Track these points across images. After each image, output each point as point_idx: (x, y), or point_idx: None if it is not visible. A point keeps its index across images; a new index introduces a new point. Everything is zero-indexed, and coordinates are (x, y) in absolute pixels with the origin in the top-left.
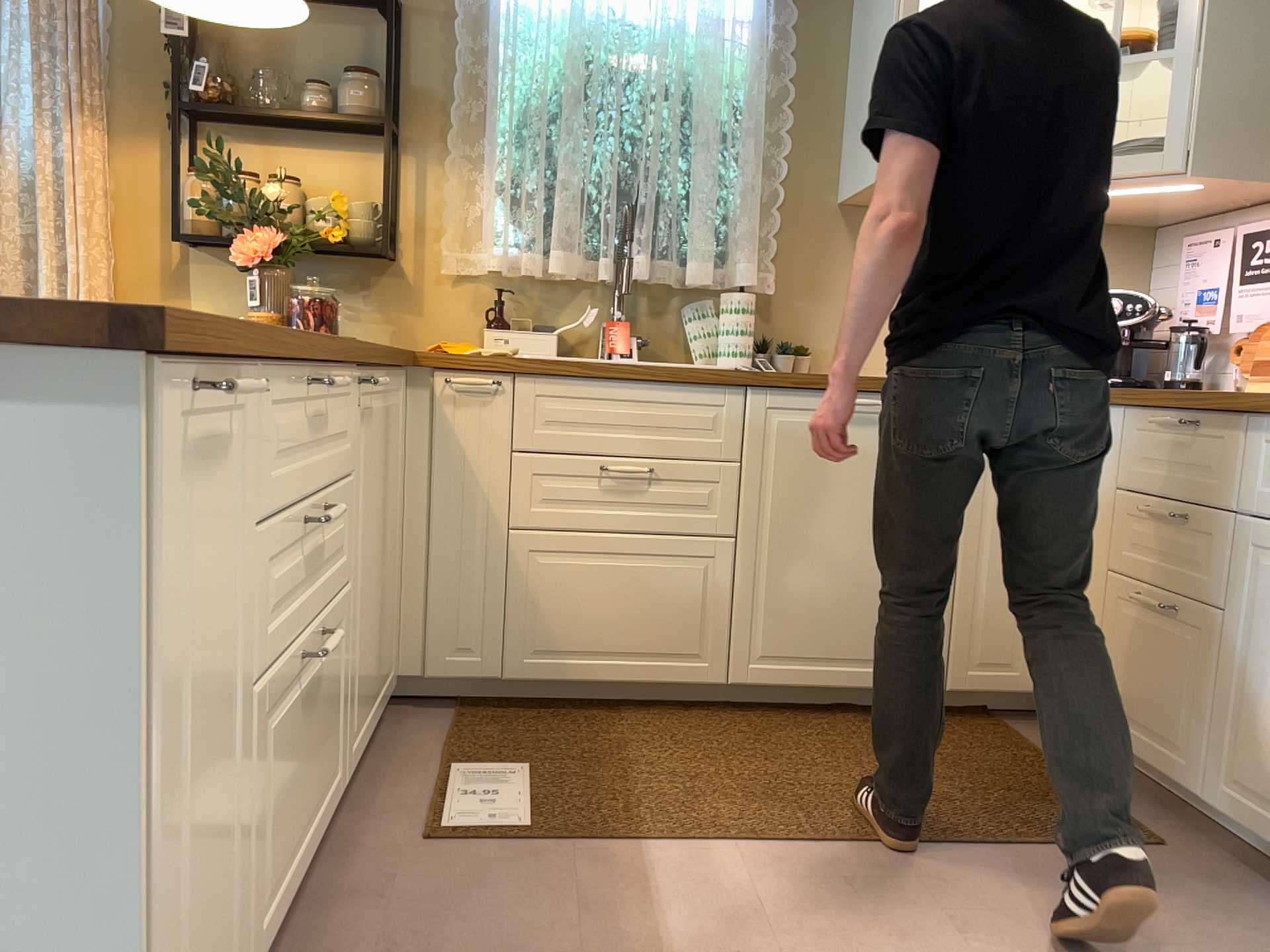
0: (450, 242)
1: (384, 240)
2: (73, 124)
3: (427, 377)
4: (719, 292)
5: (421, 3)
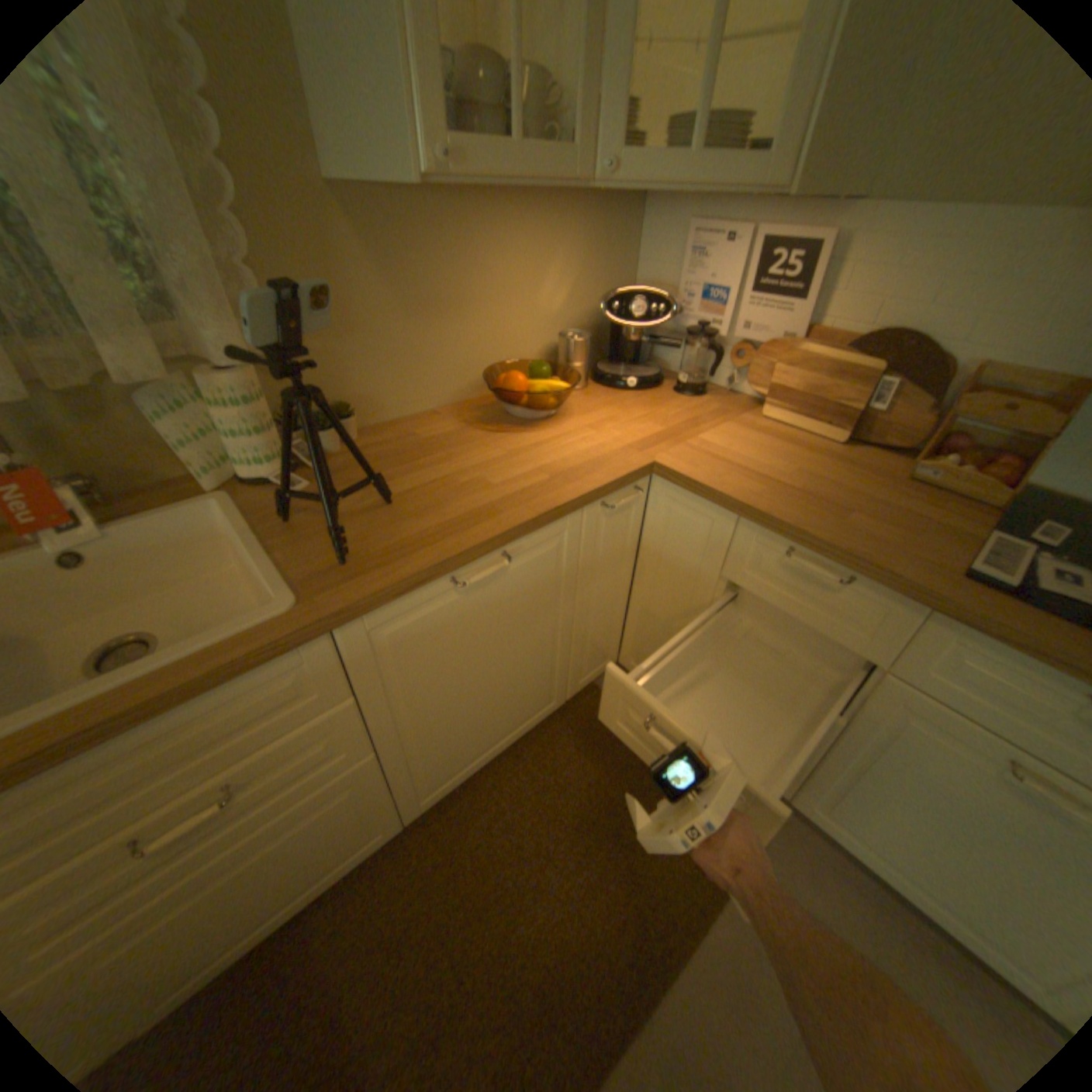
0: None
1: None
2: None
3: None
4: (184, 361)
5: None
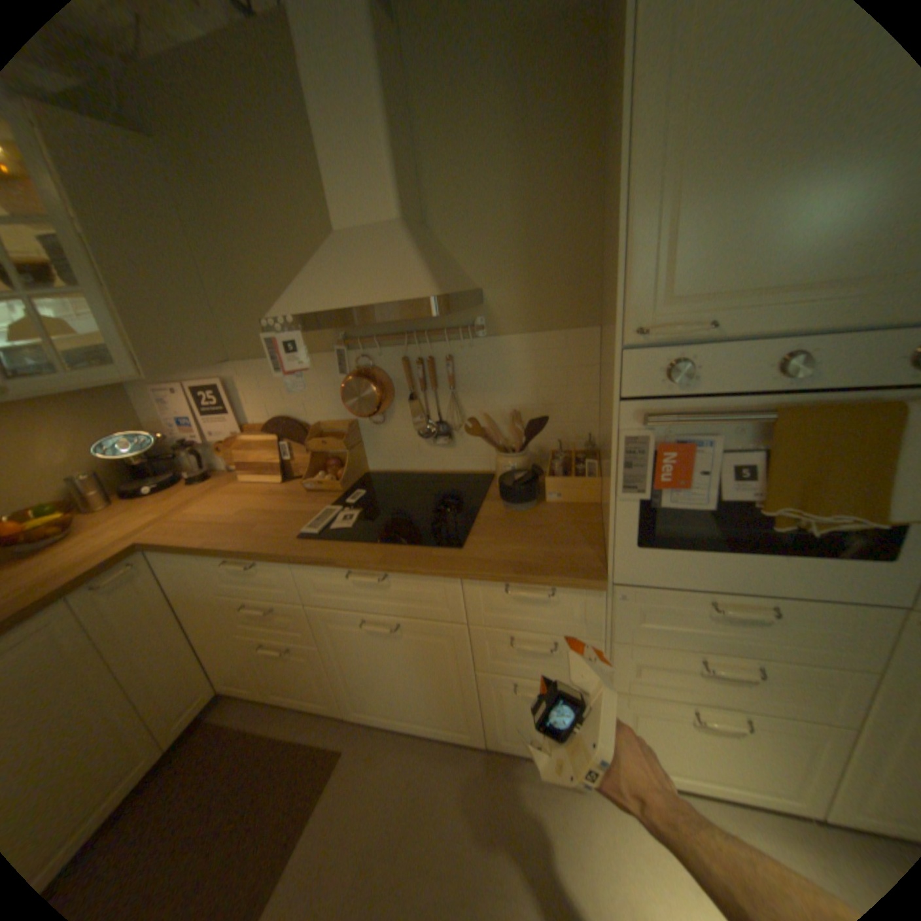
0: None
1: None
2: None
3: None
4: None
5: None
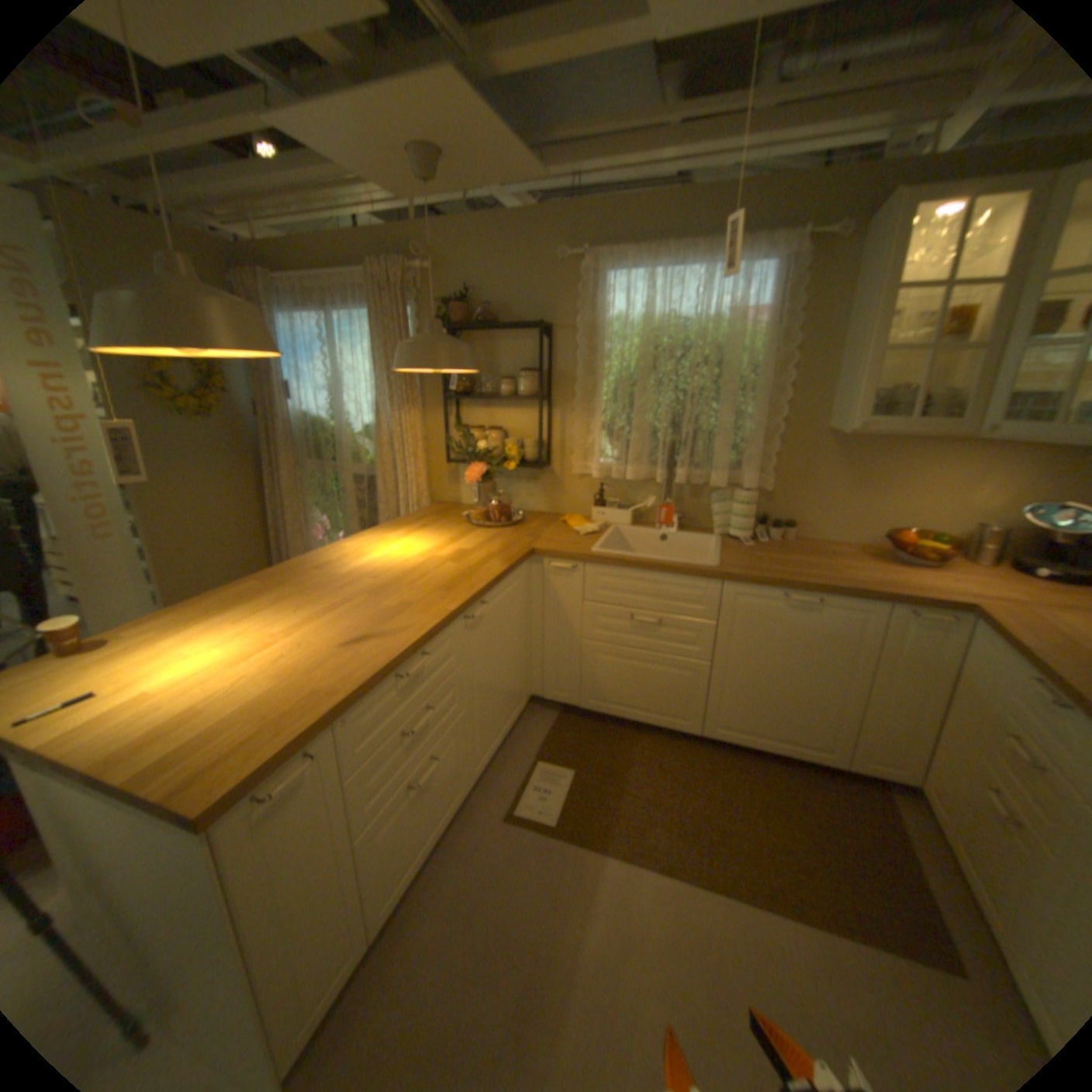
0: (576, 457)
1: (544, 455)
2: (402, 407)
3: (542, 558)
4: (736, 484)
5: (561, 320)
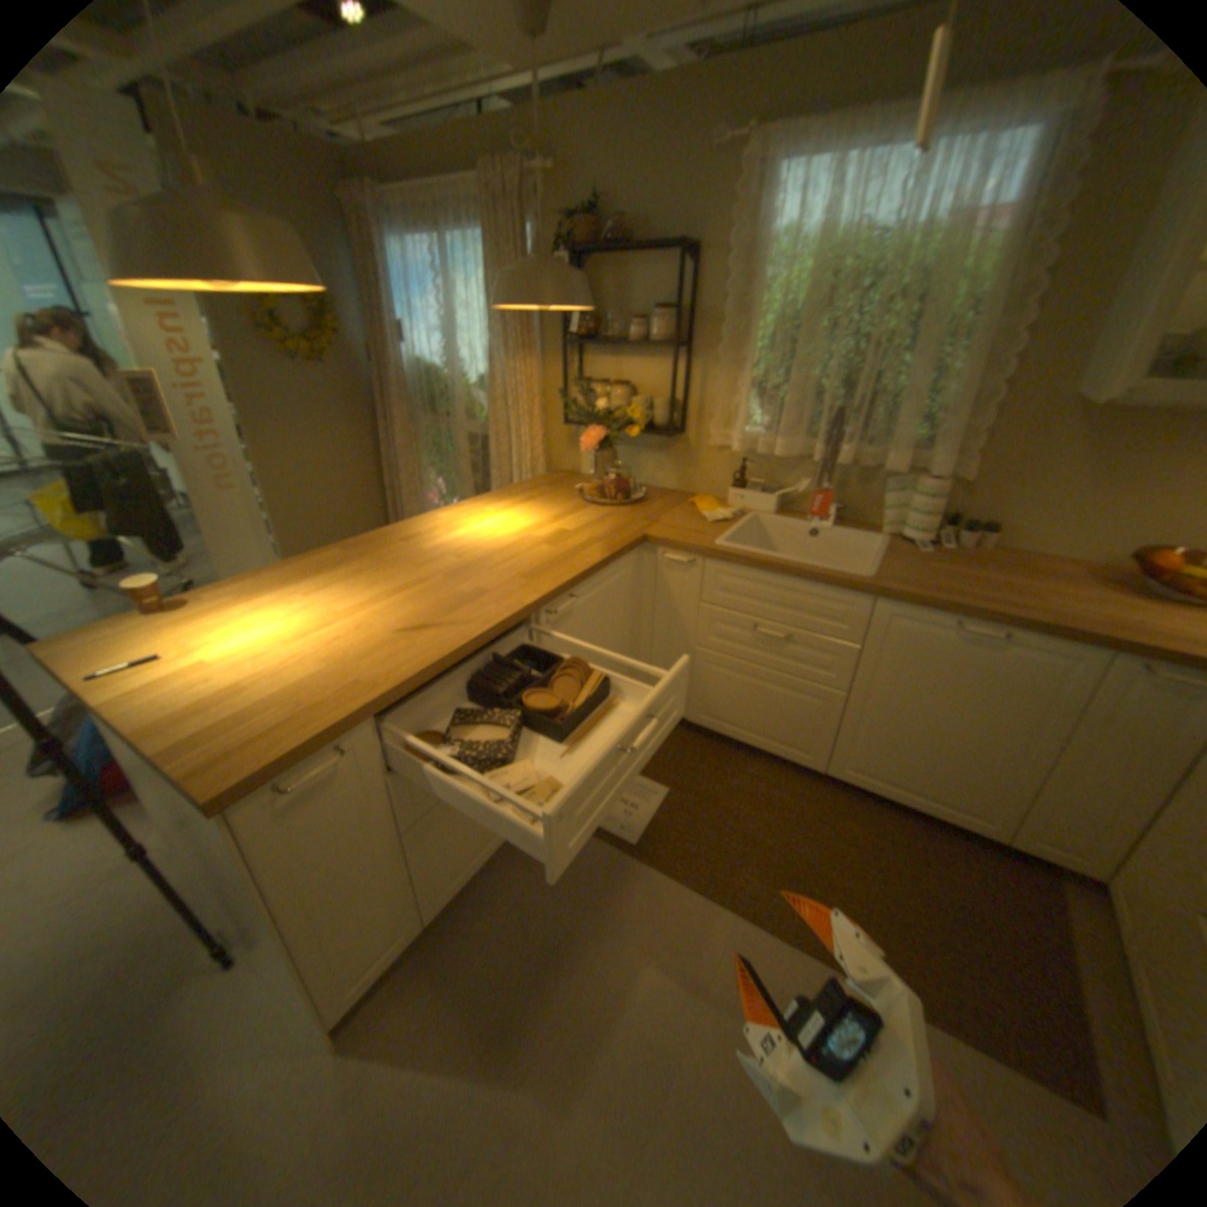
0: (714, 424)
1: (675, 419)
2: (515, 355)
3: (654, 548)
4: (921, 469)
5: (709, 237)
